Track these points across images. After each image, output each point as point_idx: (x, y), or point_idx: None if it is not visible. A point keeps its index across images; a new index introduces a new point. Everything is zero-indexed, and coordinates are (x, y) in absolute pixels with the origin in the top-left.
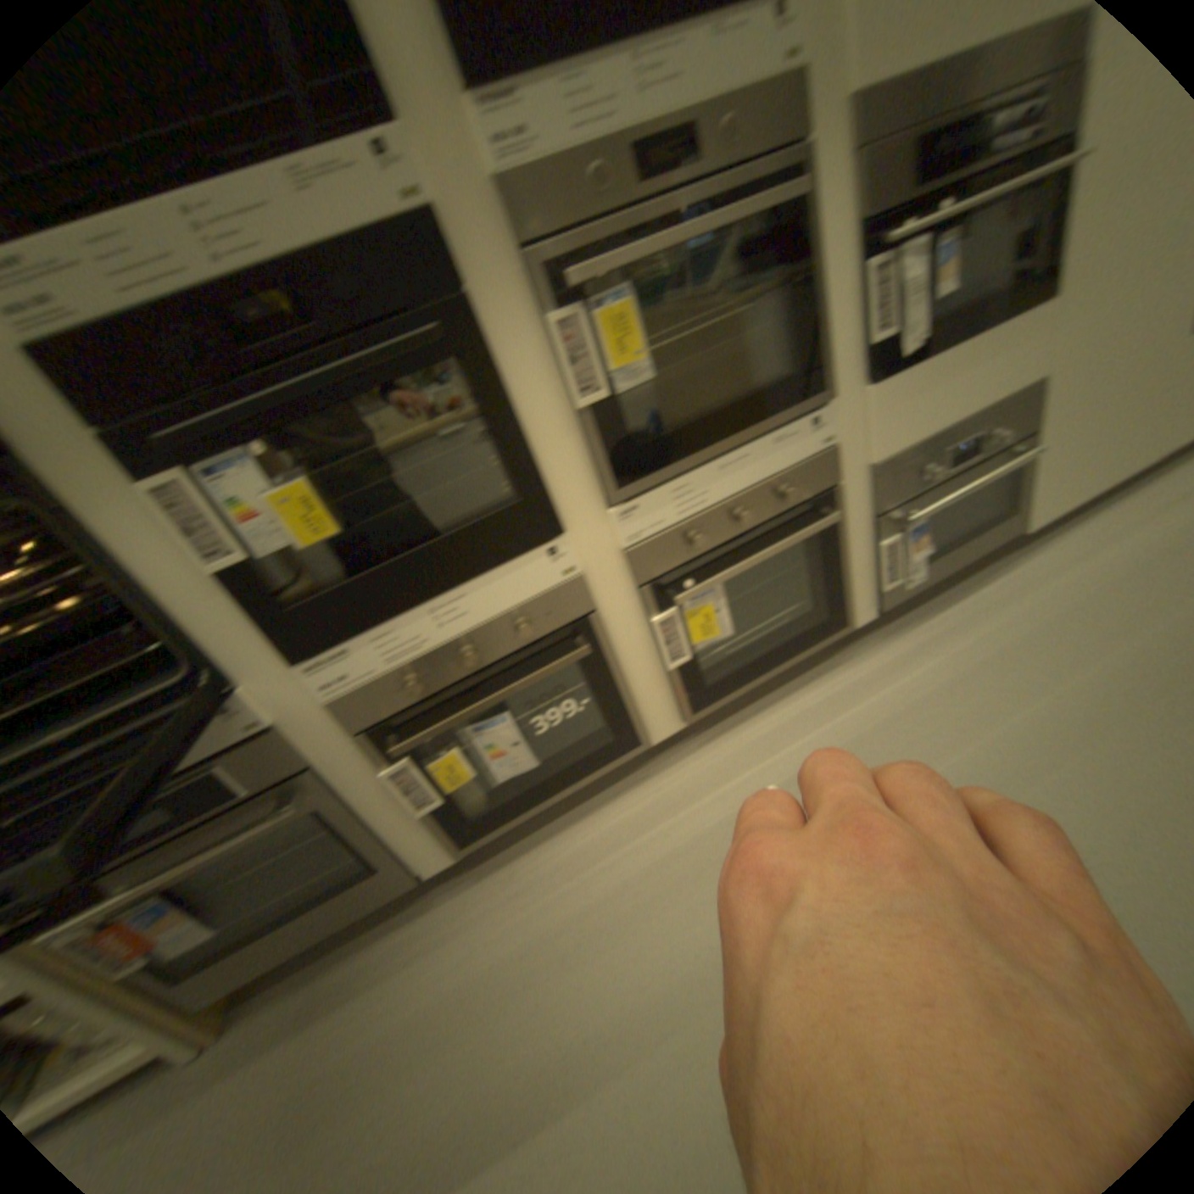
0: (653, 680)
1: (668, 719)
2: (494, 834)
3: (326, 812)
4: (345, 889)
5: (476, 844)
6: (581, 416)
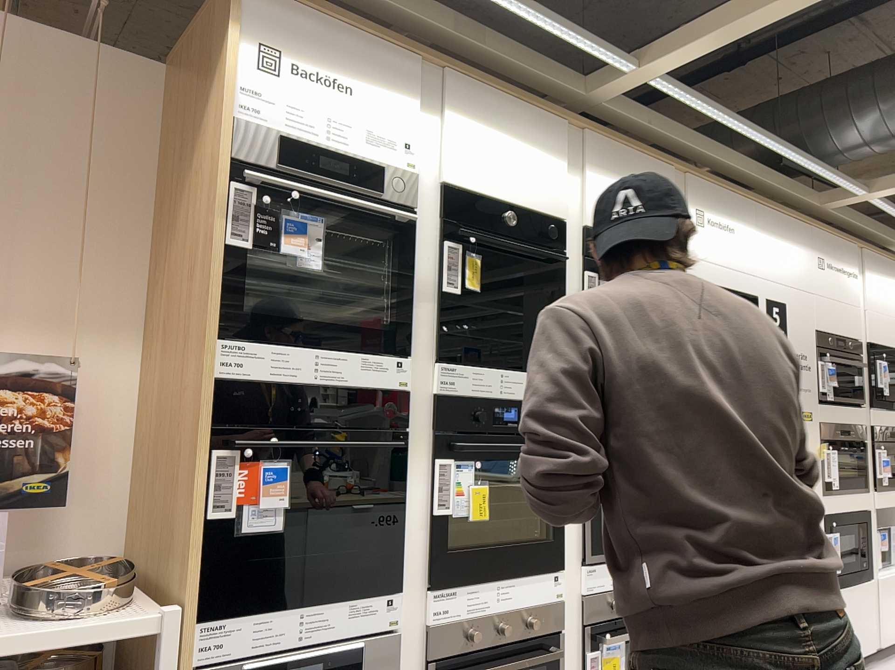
0: None
1: None
2: None
3: None
4: None
5: None
6: None
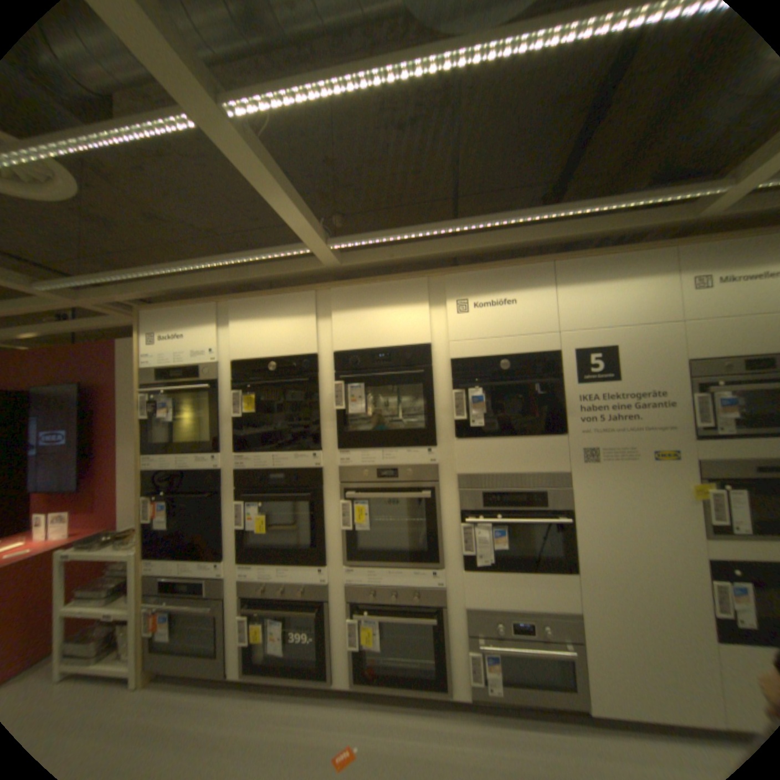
0: (340, 653)
1: (342, 679)
2: (256, 681)
3: (215, 622)
4: (205, 662)
5: (249, 681)
6: (342, 533)
